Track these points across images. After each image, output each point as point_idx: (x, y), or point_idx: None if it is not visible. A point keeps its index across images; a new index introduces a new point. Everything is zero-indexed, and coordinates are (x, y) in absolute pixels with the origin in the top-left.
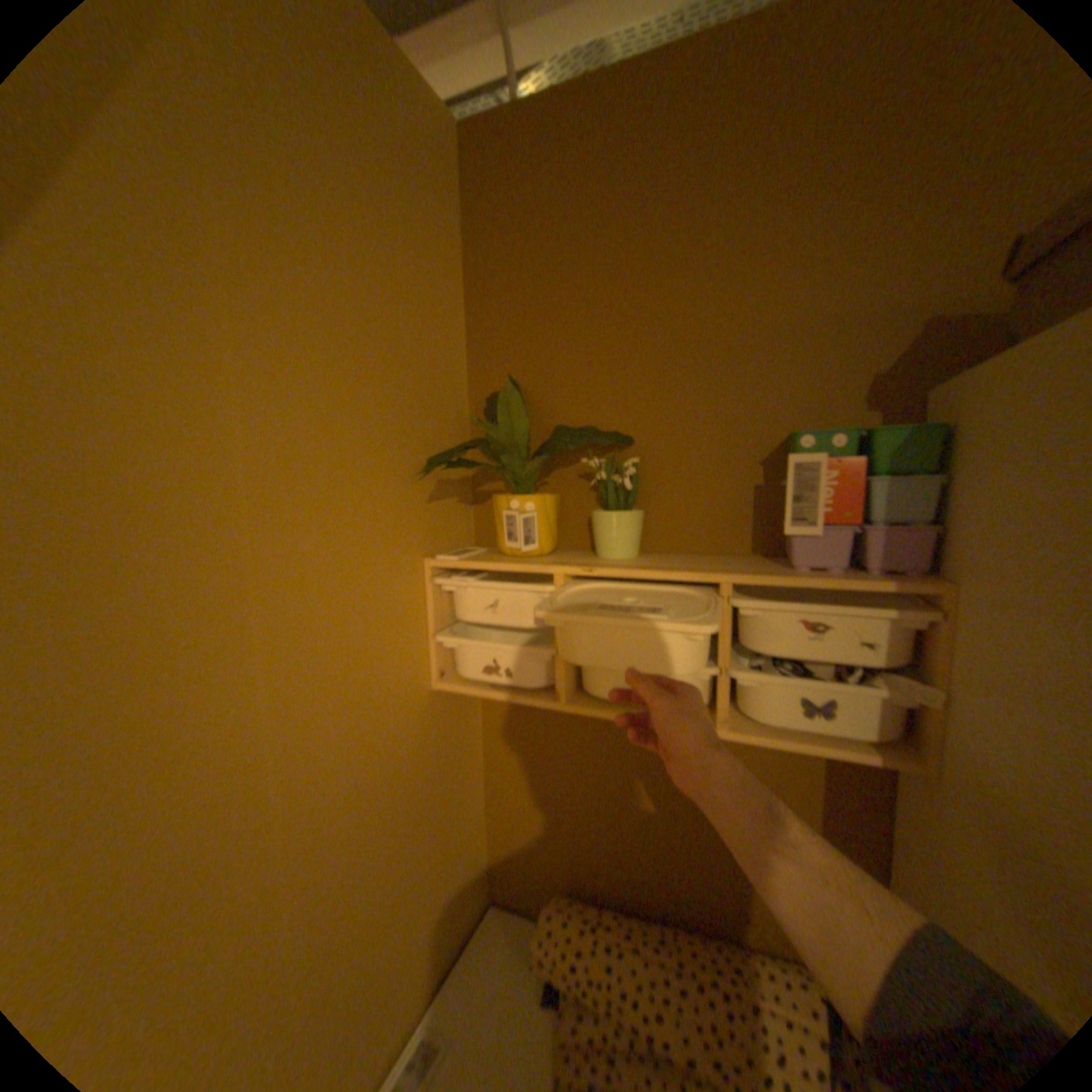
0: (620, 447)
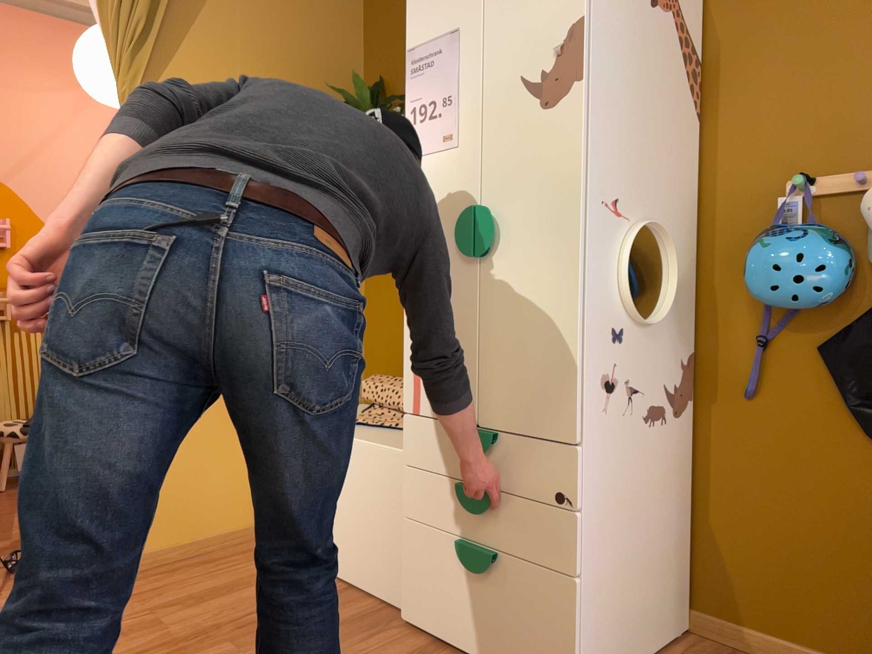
0: None
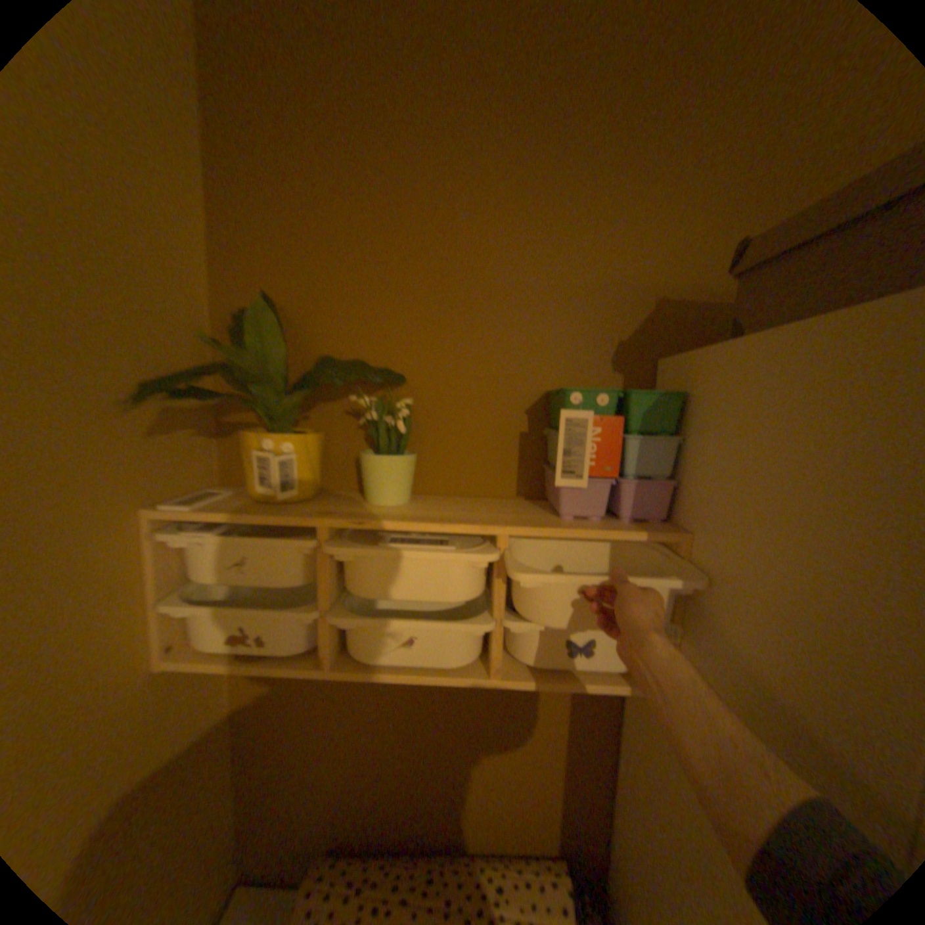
0: (393, 386)
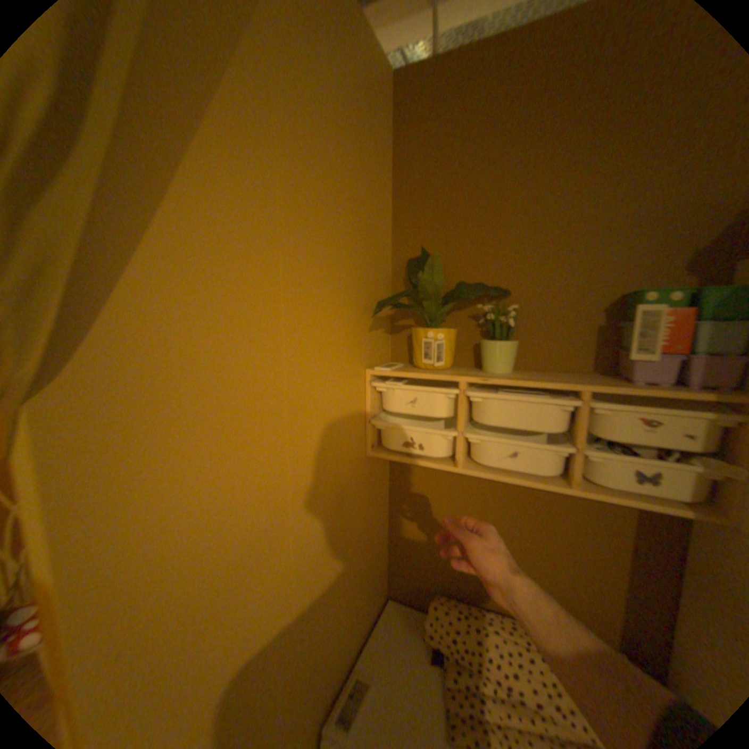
0: (501, 297)
